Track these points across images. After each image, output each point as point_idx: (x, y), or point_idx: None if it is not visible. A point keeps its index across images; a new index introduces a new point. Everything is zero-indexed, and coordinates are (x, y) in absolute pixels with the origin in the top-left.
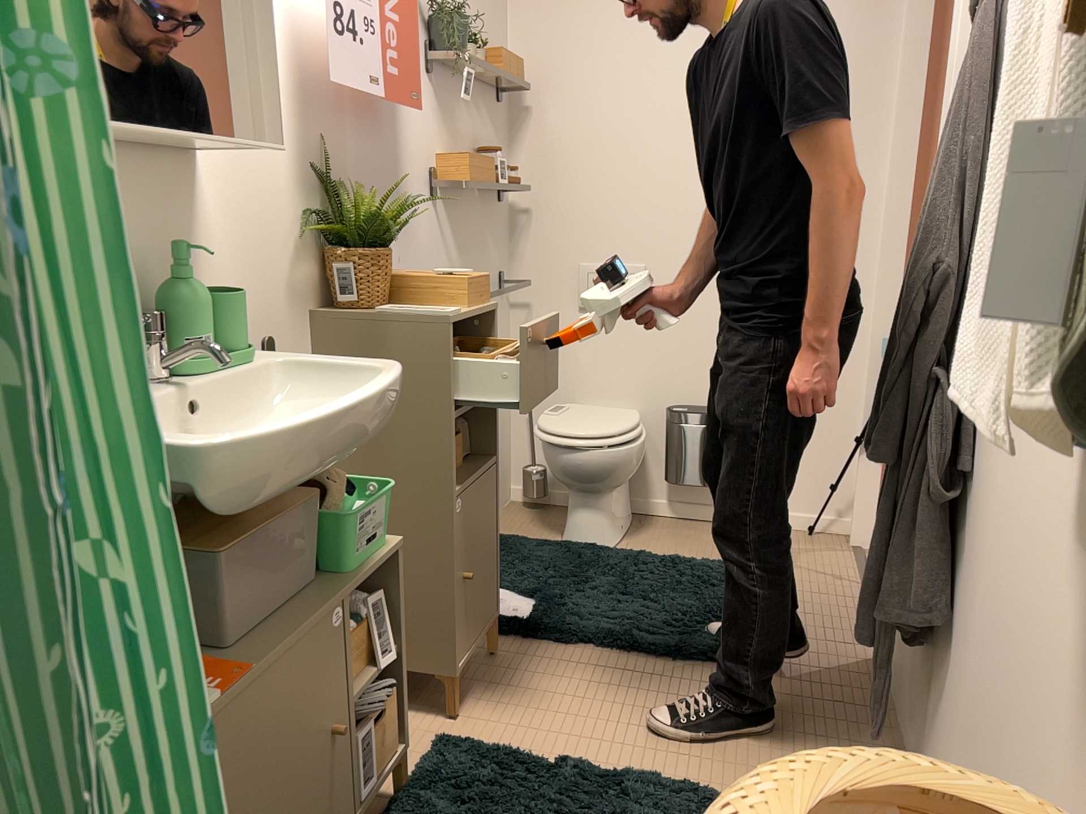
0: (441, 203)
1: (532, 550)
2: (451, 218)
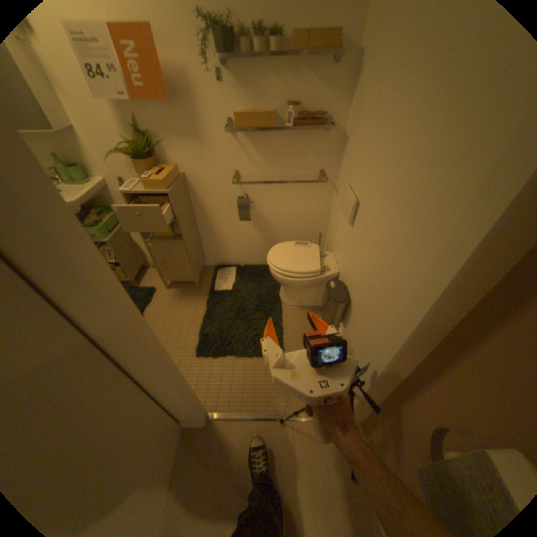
0: (238, 132)
1: (267, 280)
2: (250, 139)
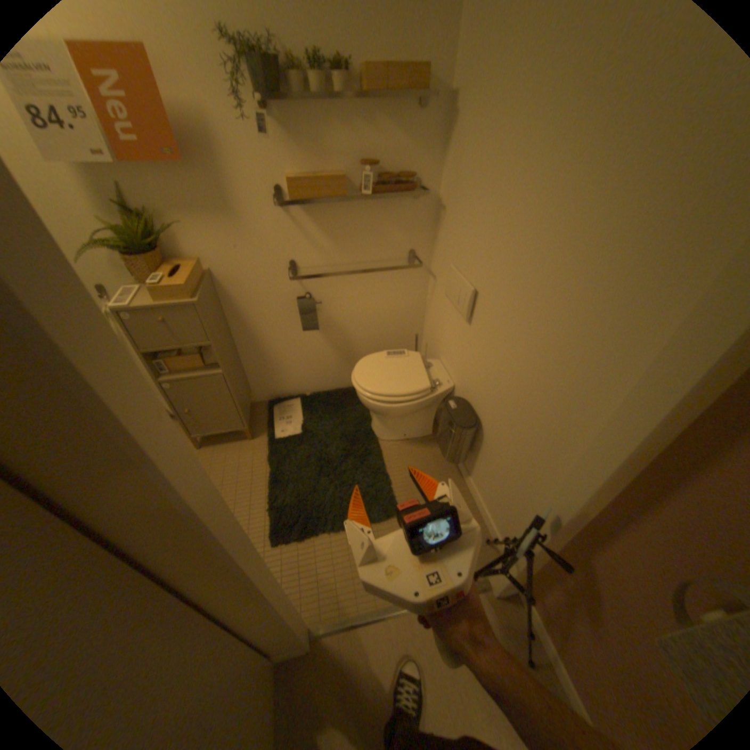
0: (292, 205)
1: (351, 409)
2: (310, 214)
